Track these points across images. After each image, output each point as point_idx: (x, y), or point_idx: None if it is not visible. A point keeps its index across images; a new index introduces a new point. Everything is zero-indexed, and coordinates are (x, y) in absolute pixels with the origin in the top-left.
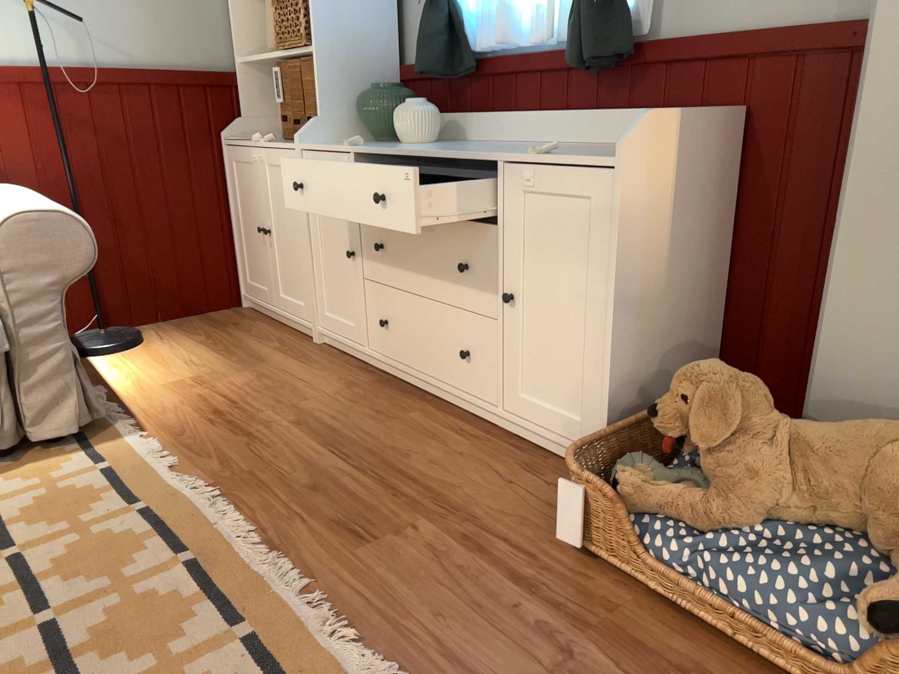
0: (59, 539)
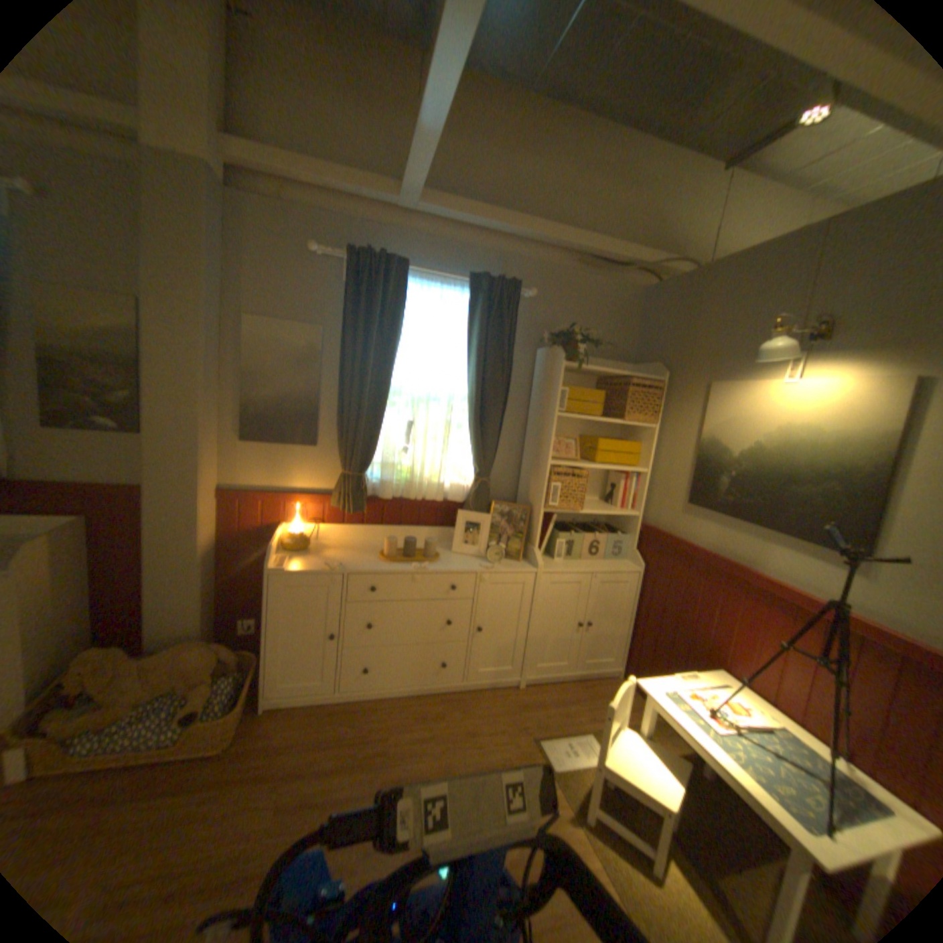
0: None
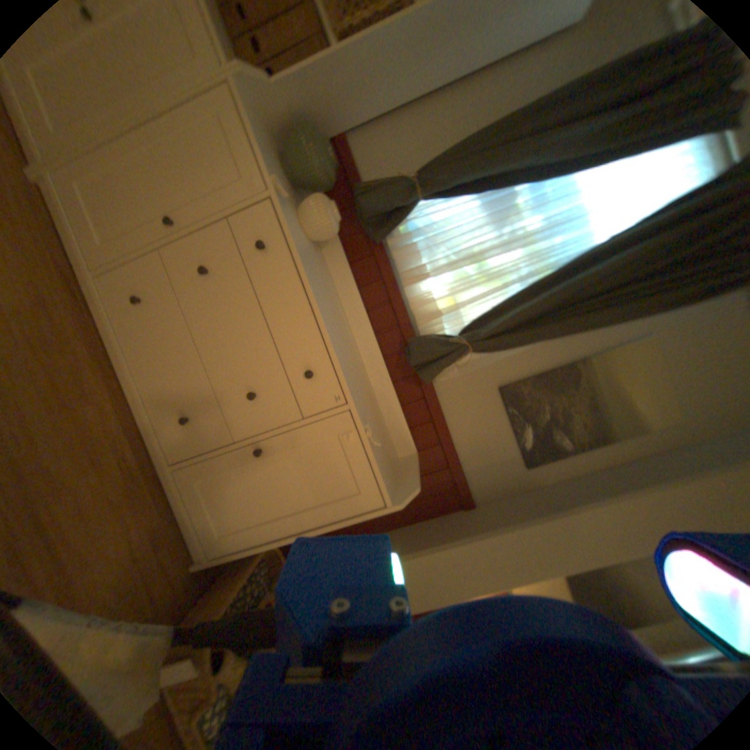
0: None
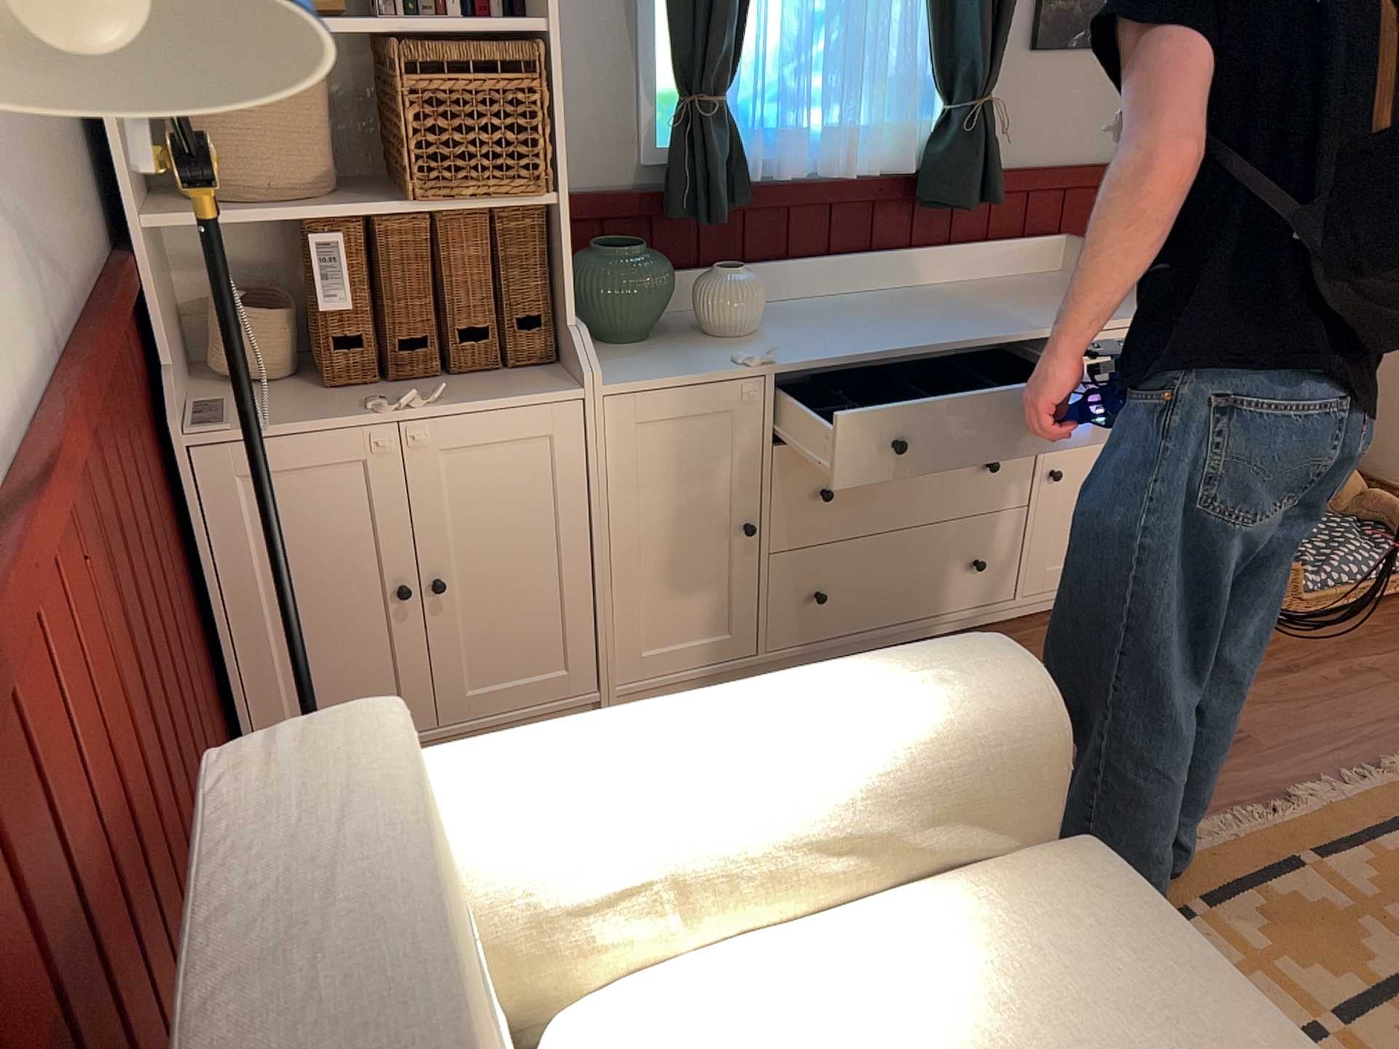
0: (1289, 984)
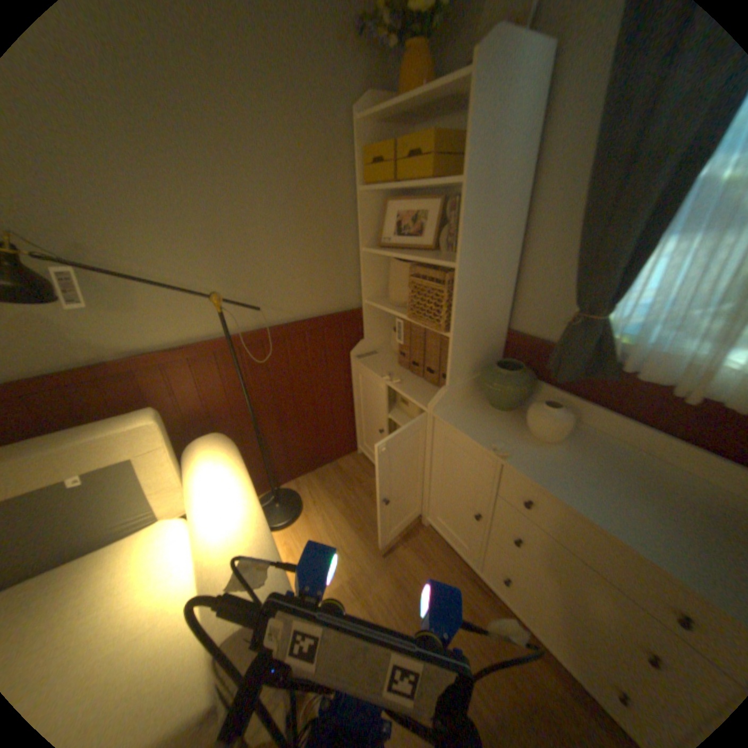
0: None
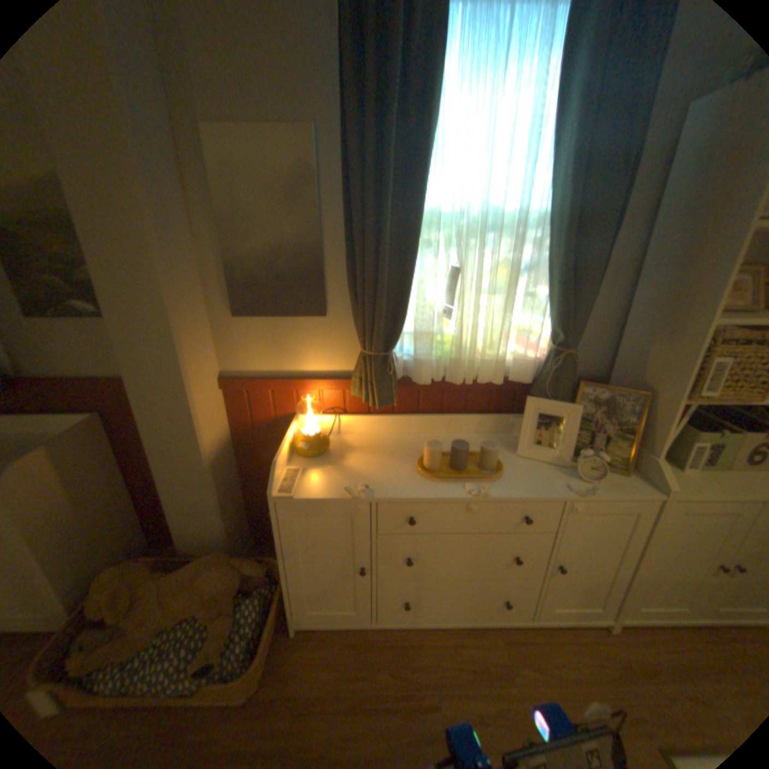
0: None
